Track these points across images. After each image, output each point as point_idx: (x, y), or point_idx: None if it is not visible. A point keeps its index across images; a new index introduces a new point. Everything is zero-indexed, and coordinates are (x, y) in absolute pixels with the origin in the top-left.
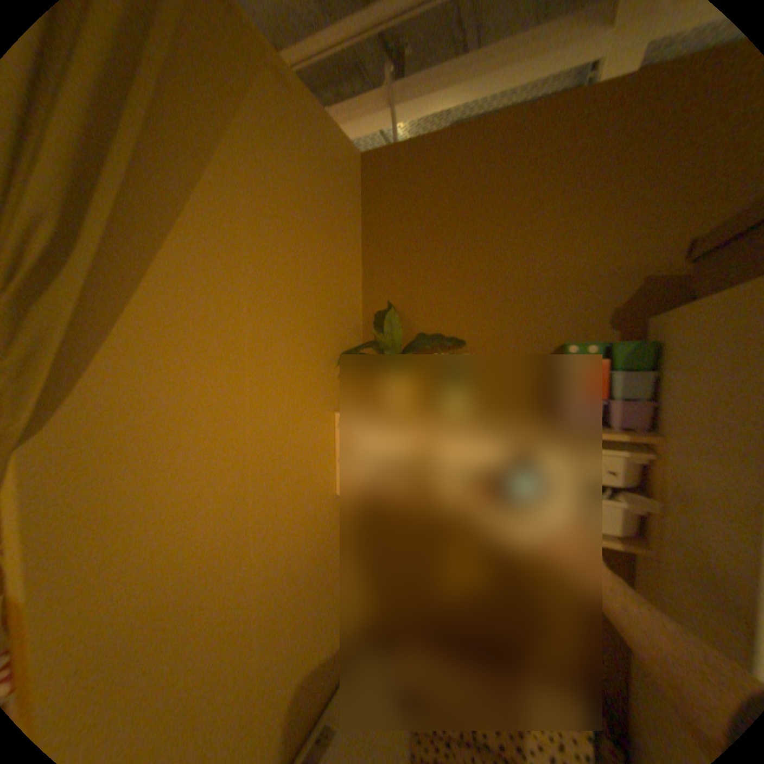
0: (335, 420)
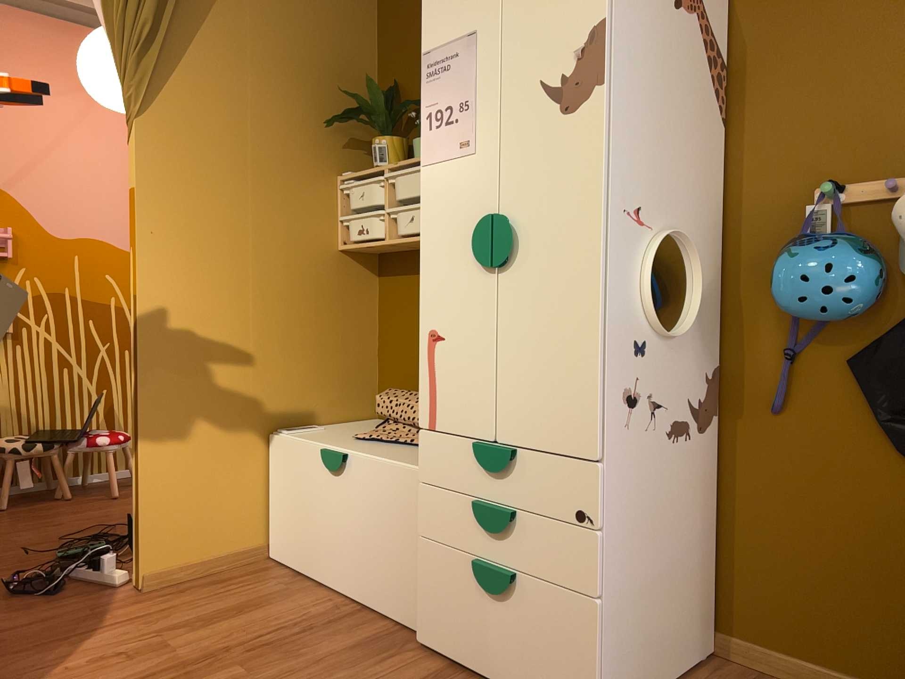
0: (336, 183)
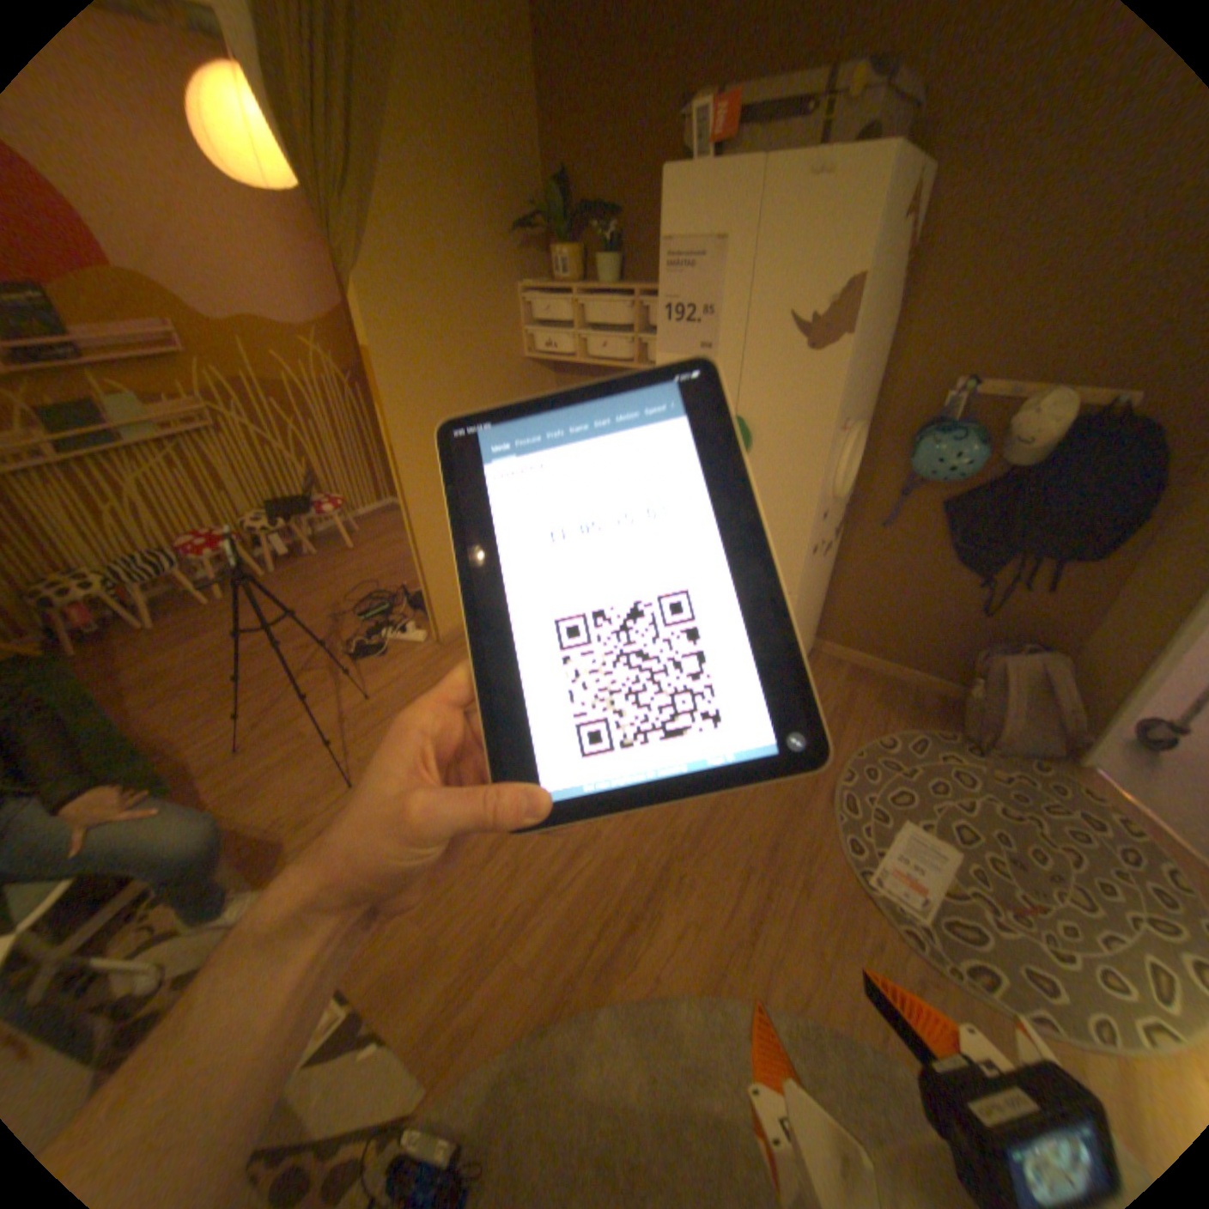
0: (516, 292)
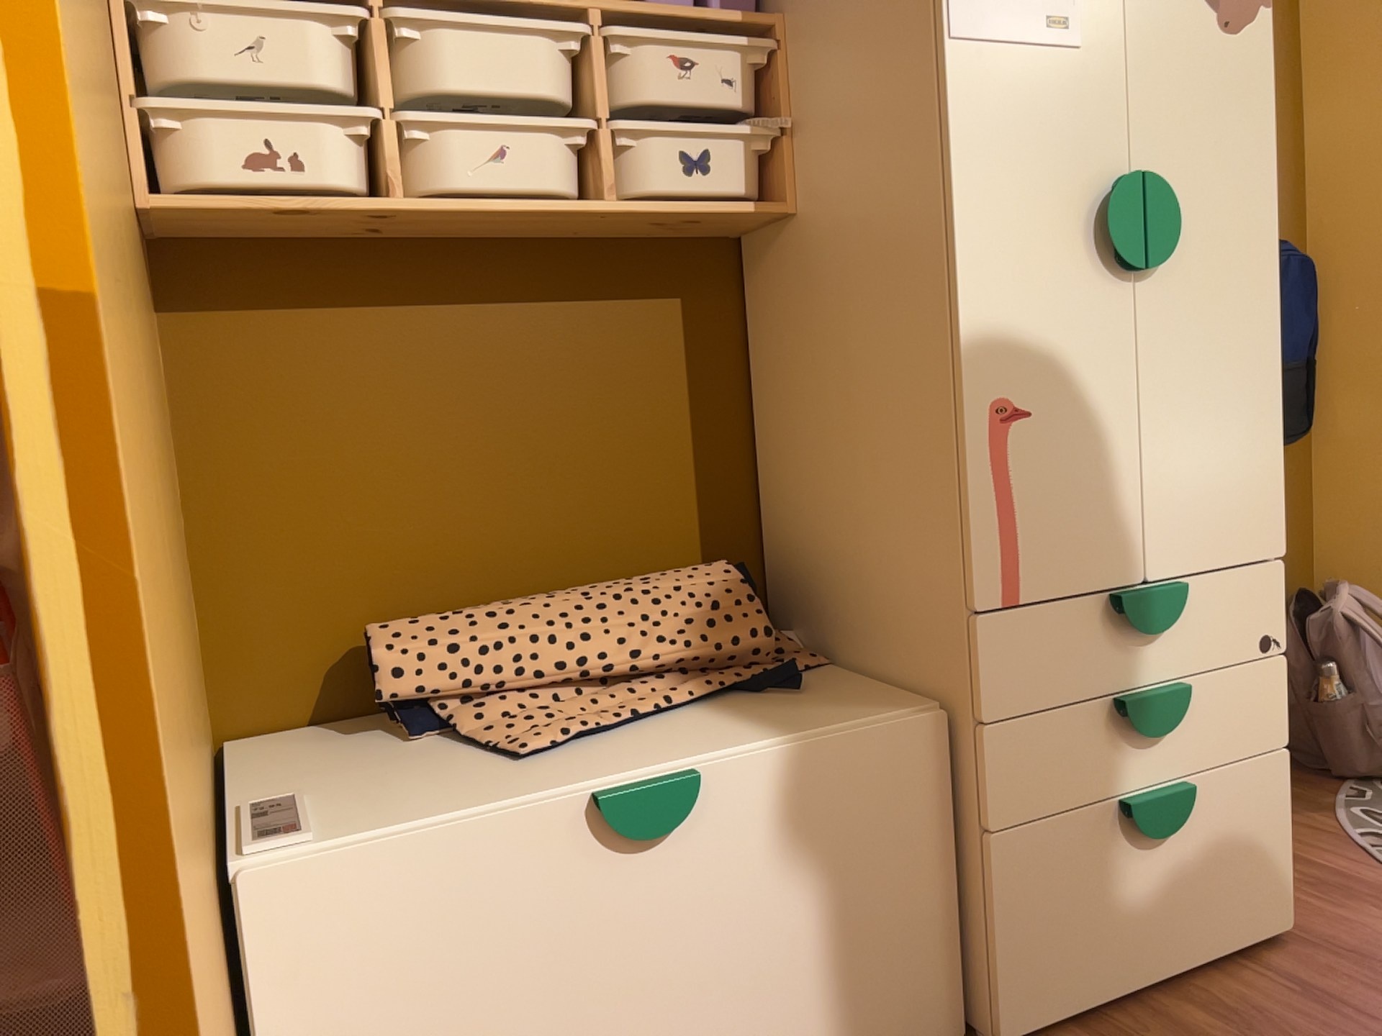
0: None
